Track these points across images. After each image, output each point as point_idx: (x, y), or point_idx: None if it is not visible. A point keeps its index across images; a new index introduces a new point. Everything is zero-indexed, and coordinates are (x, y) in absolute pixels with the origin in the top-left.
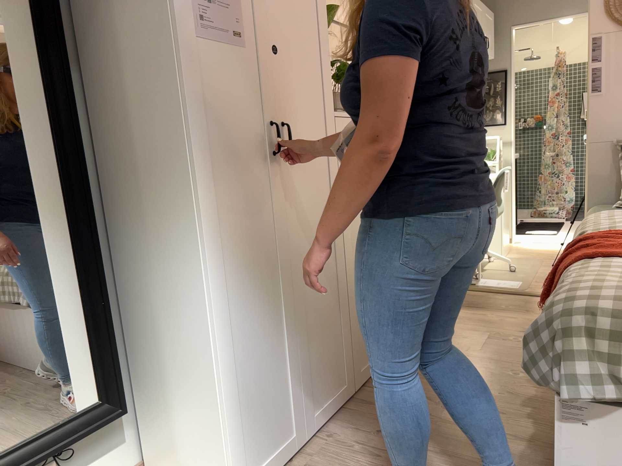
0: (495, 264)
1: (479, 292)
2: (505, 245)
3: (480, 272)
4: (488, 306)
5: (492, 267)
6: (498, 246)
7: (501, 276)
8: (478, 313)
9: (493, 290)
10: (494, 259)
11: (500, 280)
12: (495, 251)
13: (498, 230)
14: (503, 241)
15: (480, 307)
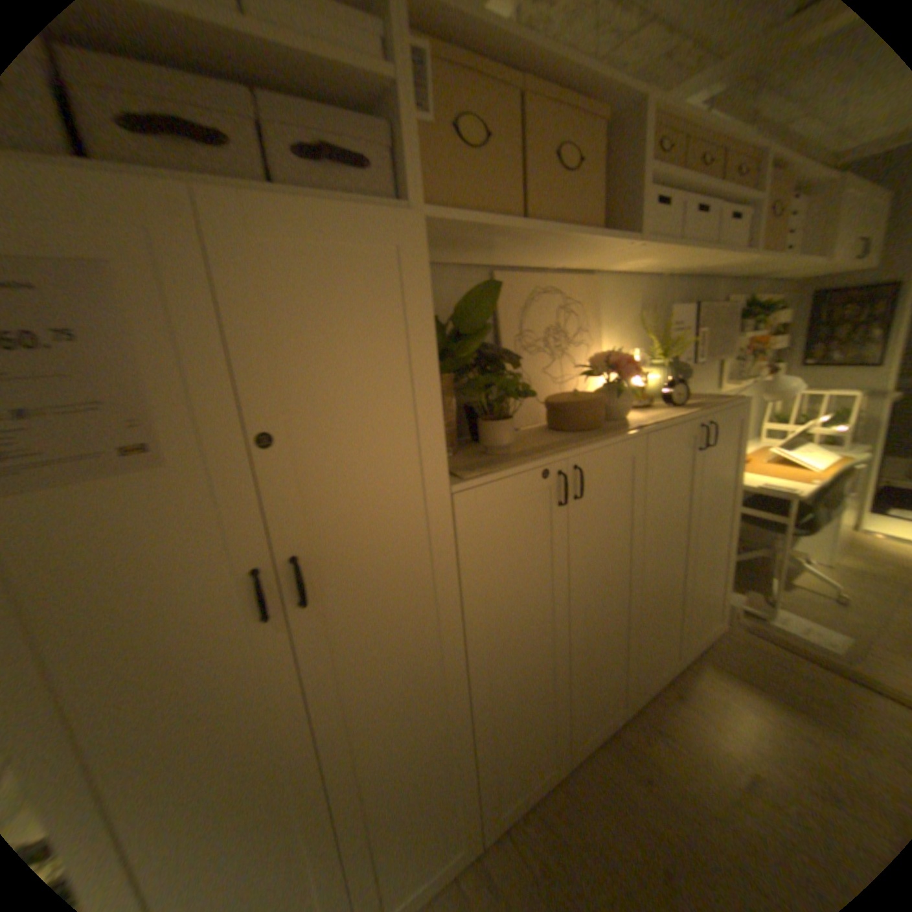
0: (813, 576)
1: (766, 644)
2: (838, 550)
3: (780, 600)
4: (771, 688)
5: (807, 584)
6: (826, 550)
7: (816, 613)
8: (748, 700)
9: (791, 647)
10: (816, 566)
11: (811, 623)
12: (819, 555)
13: (830, 529)
14: (836, 545)
15: (757, 685)
